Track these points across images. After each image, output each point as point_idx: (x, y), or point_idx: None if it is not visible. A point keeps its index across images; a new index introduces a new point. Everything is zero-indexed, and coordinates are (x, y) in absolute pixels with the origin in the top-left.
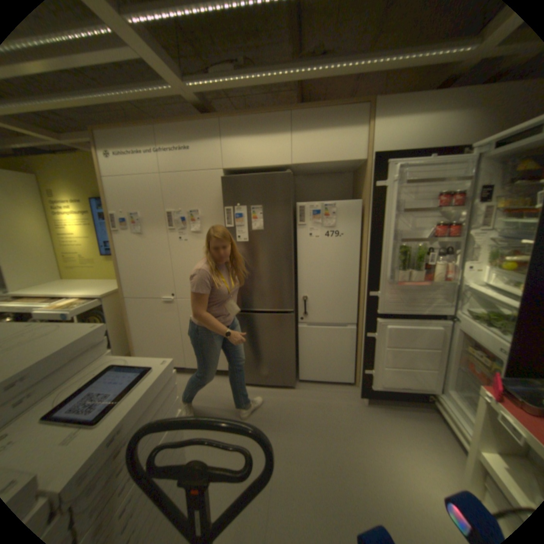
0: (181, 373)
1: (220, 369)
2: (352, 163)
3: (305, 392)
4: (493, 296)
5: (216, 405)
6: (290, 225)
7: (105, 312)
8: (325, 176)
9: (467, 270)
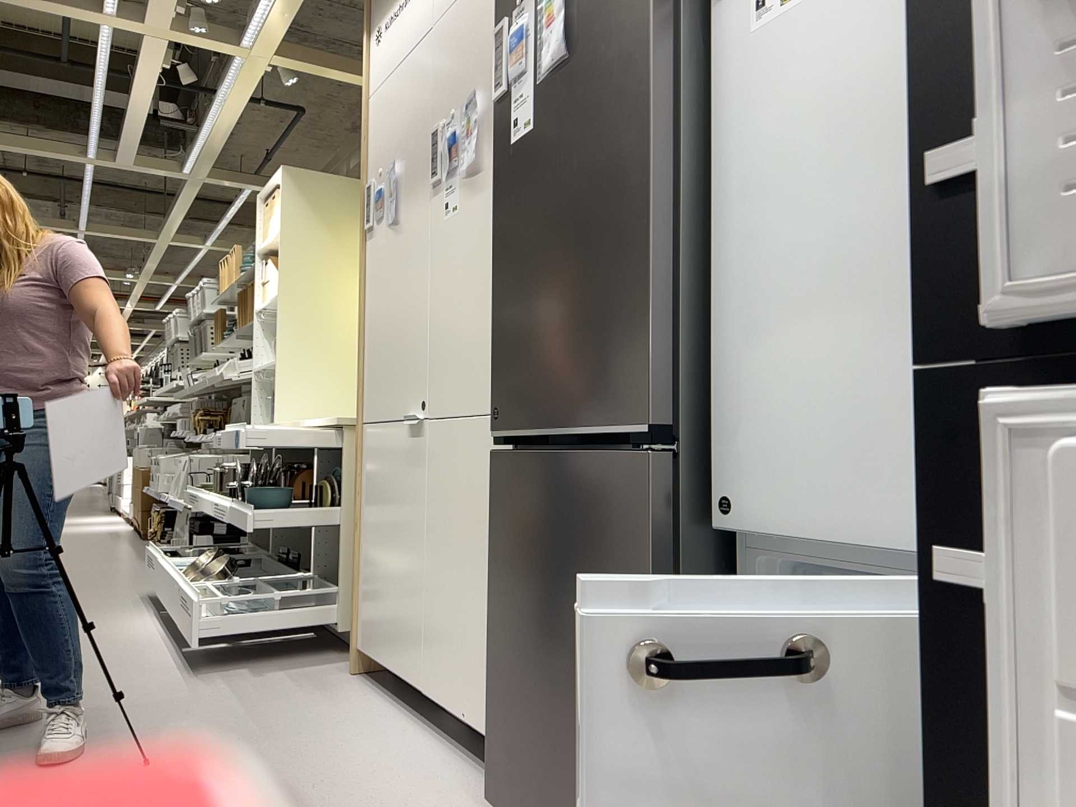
0: (422, 718)
1: (487, 732)
2: None
3: None
4: None
5: None
6: None
7: (347, 473)
8: None
9: None
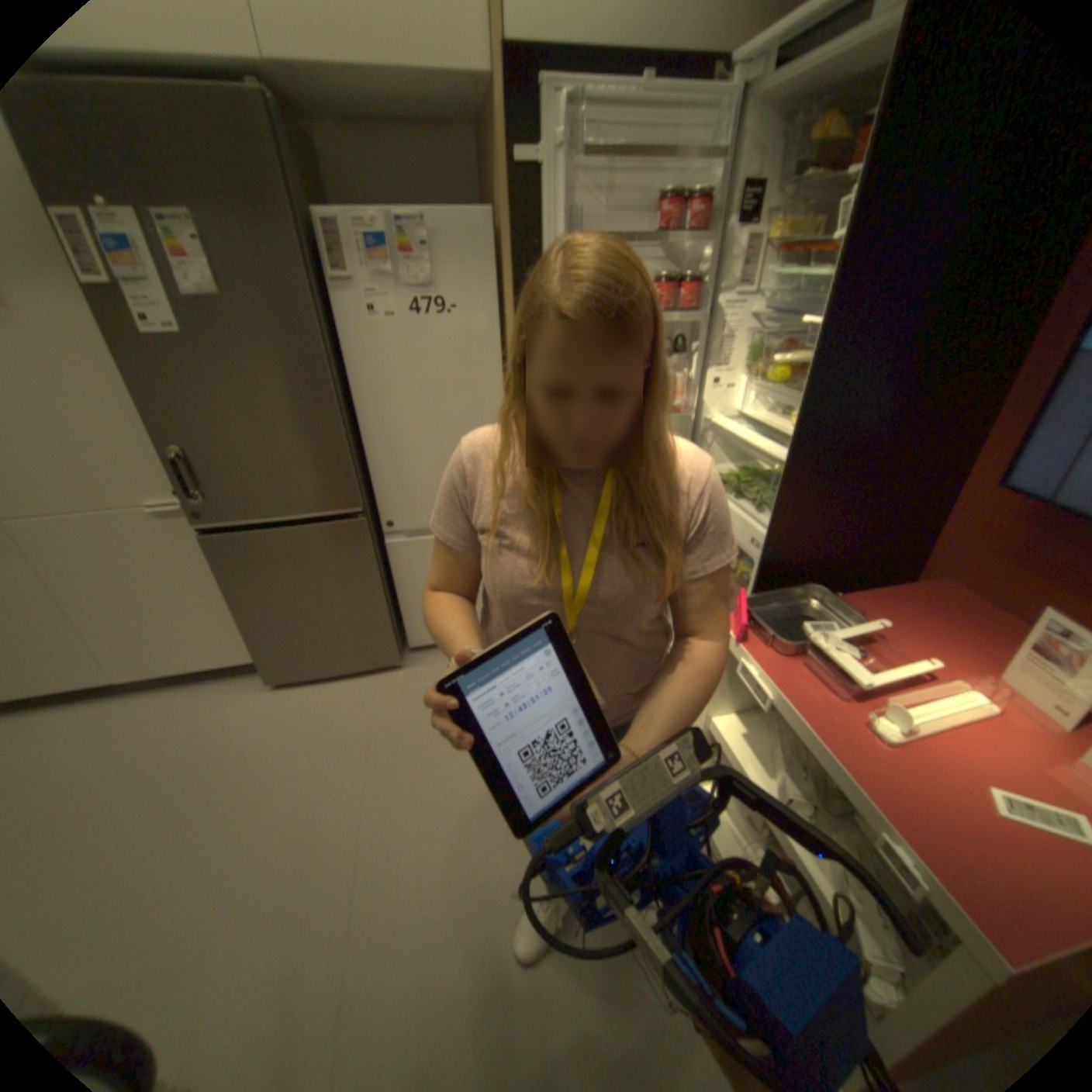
0: (107, 698)
1: (215, 666)
2: (457, 84)
3: (425, 669)
4: (749, 438)
5: (213, 751)
6: (305, 280)
7: None
8: (403, 131)
9: (709, 387)
